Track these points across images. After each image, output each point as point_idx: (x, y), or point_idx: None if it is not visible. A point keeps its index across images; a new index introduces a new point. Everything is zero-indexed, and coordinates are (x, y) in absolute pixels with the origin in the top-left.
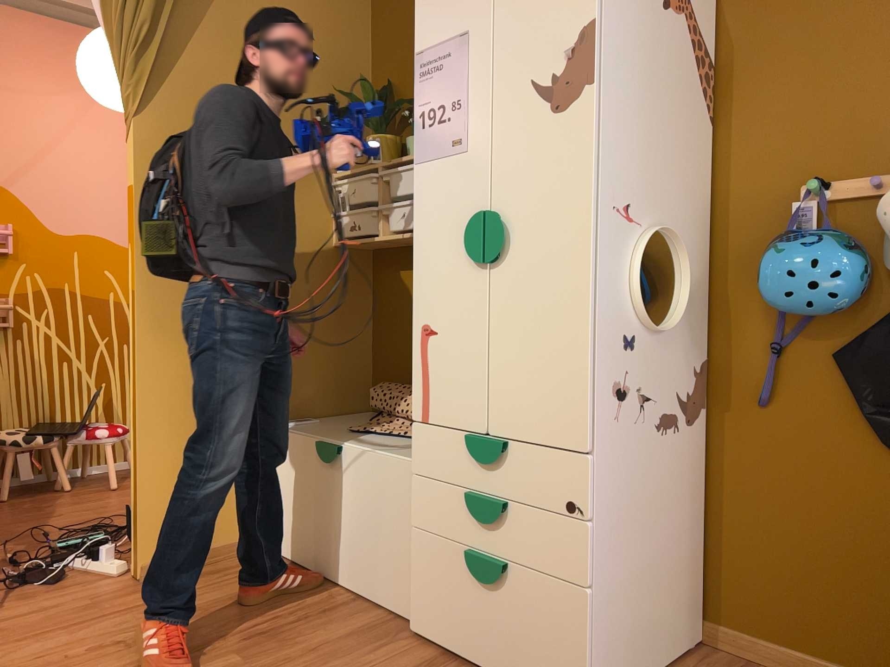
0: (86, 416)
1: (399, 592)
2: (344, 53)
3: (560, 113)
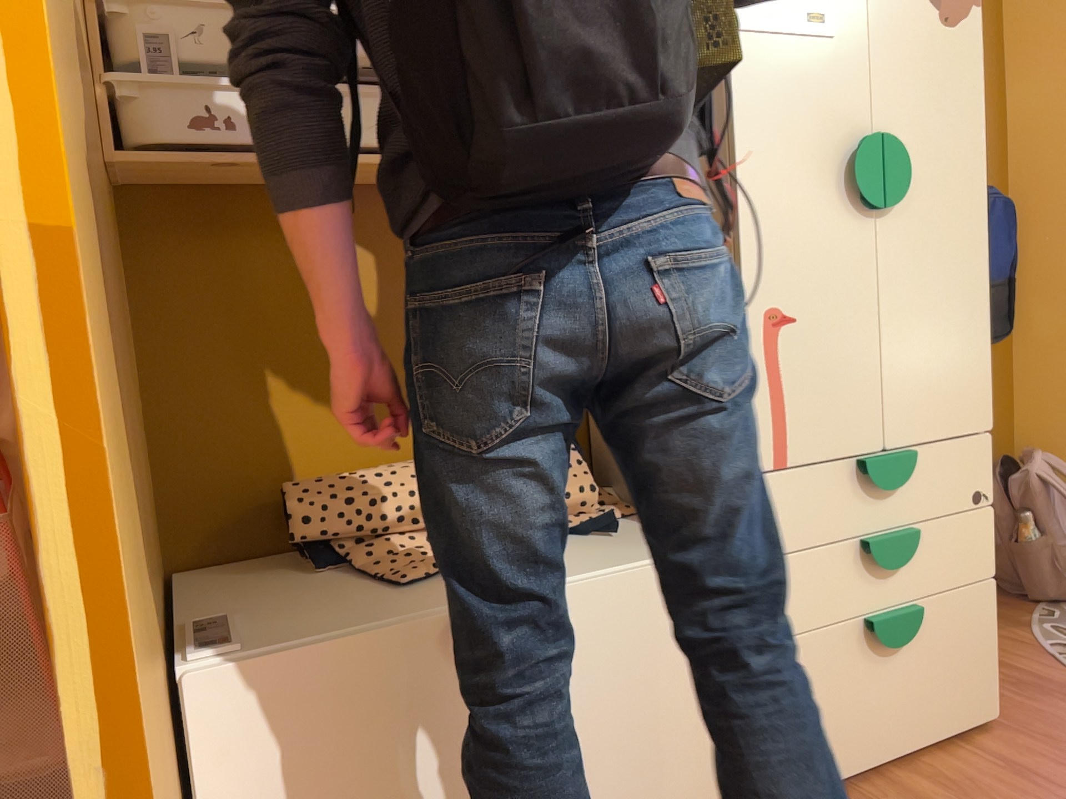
0: None
1: (707, 777)
2: None
3: (951, 26)
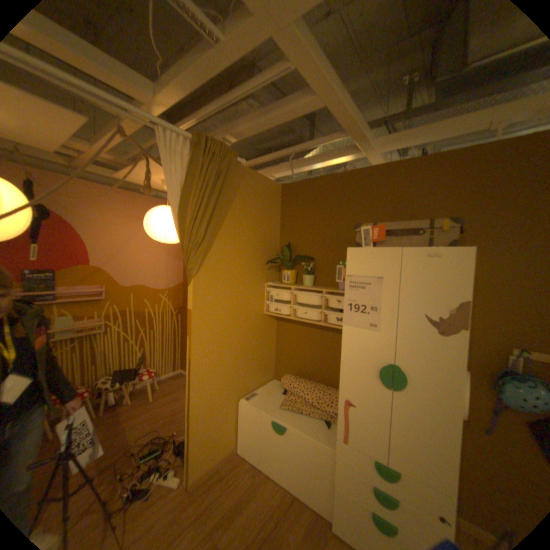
0: (136, 365)
1: (322, 505)
2: (271, 230)
3: (445, 336)
